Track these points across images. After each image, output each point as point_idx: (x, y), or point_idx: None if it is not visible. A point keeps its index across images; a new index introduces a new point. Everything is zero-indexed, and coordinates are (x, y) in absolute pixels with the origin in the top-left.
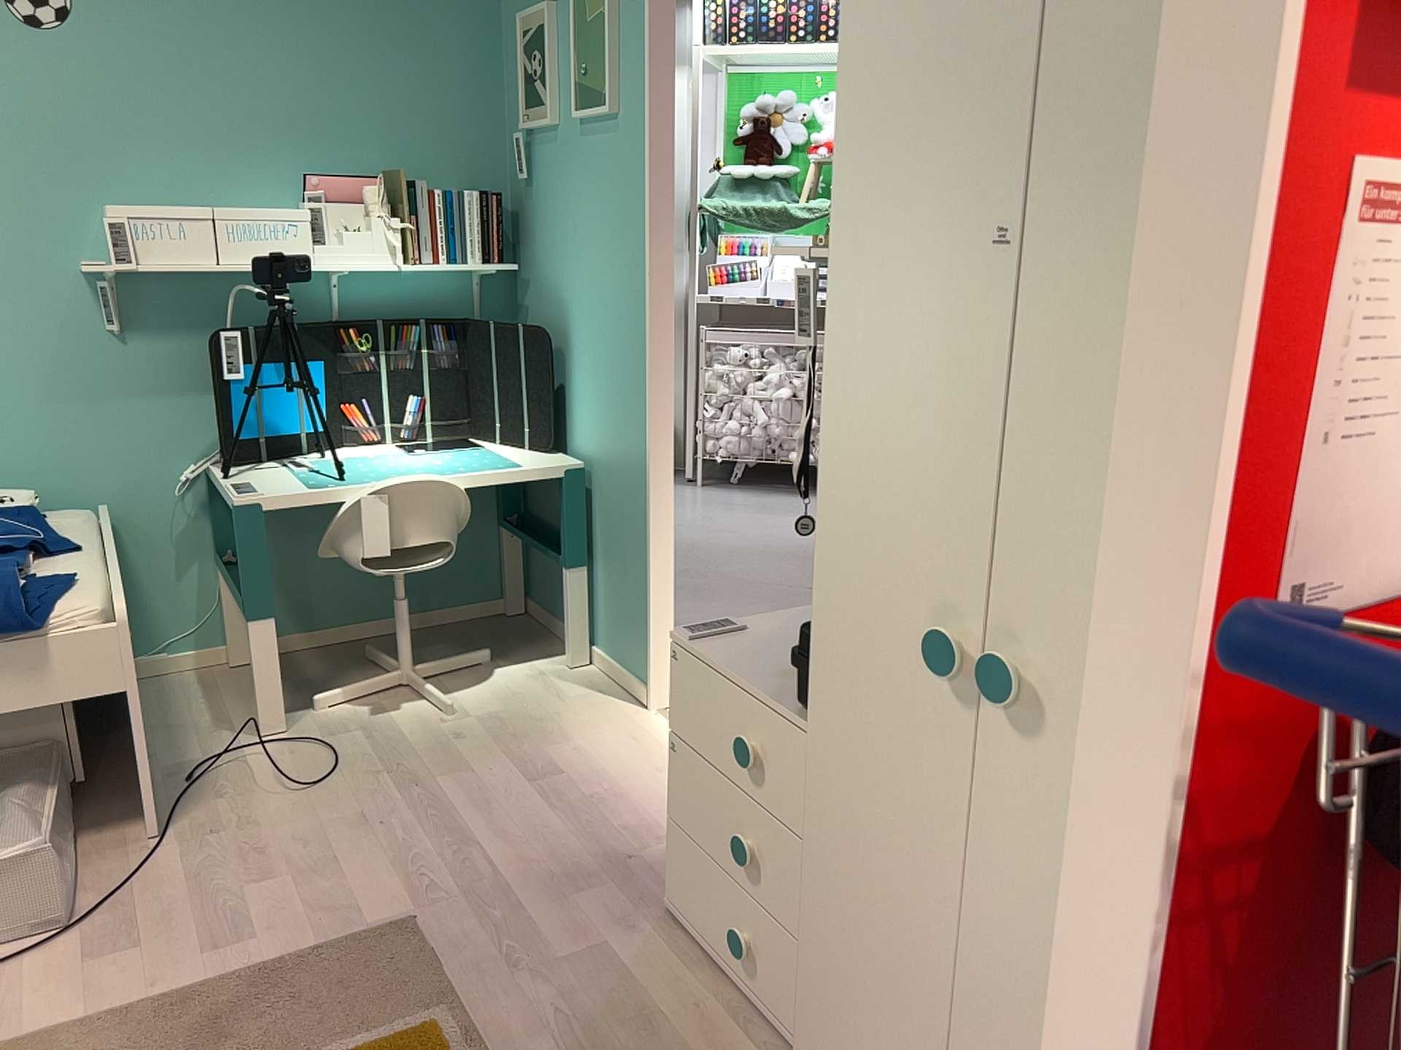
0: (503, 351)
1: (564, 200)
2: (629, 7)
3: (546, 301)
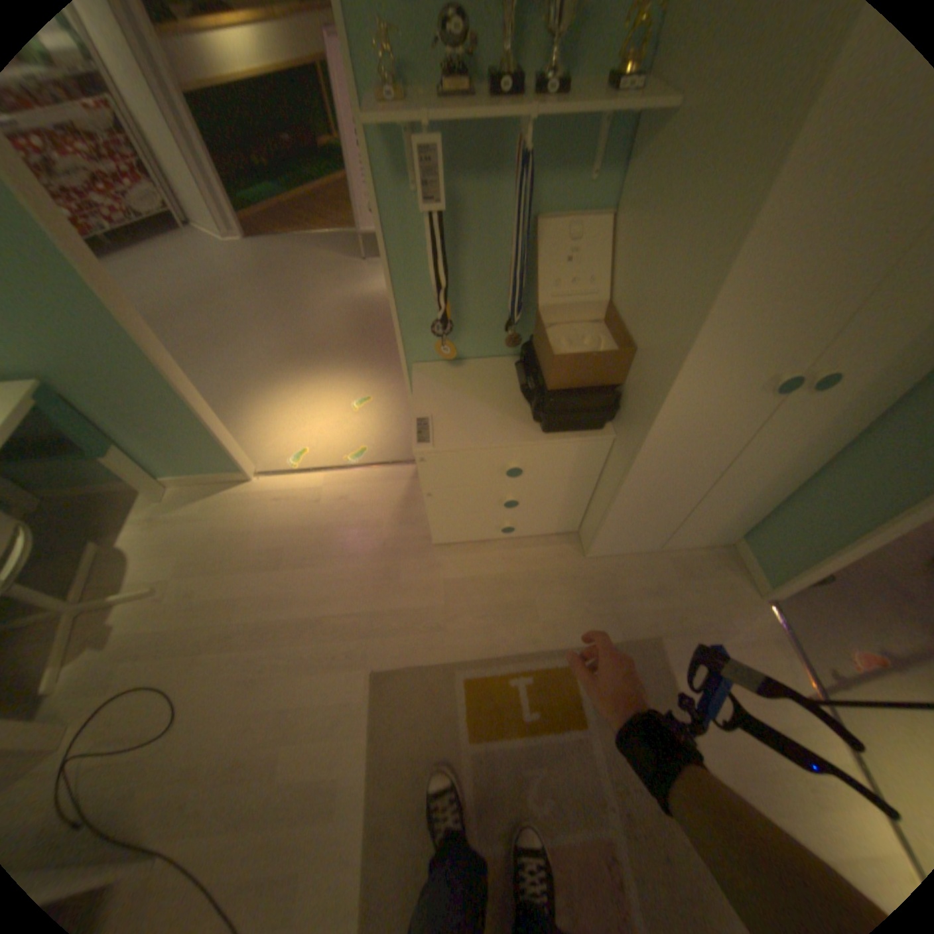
0: None
1: None
2: None
3: None
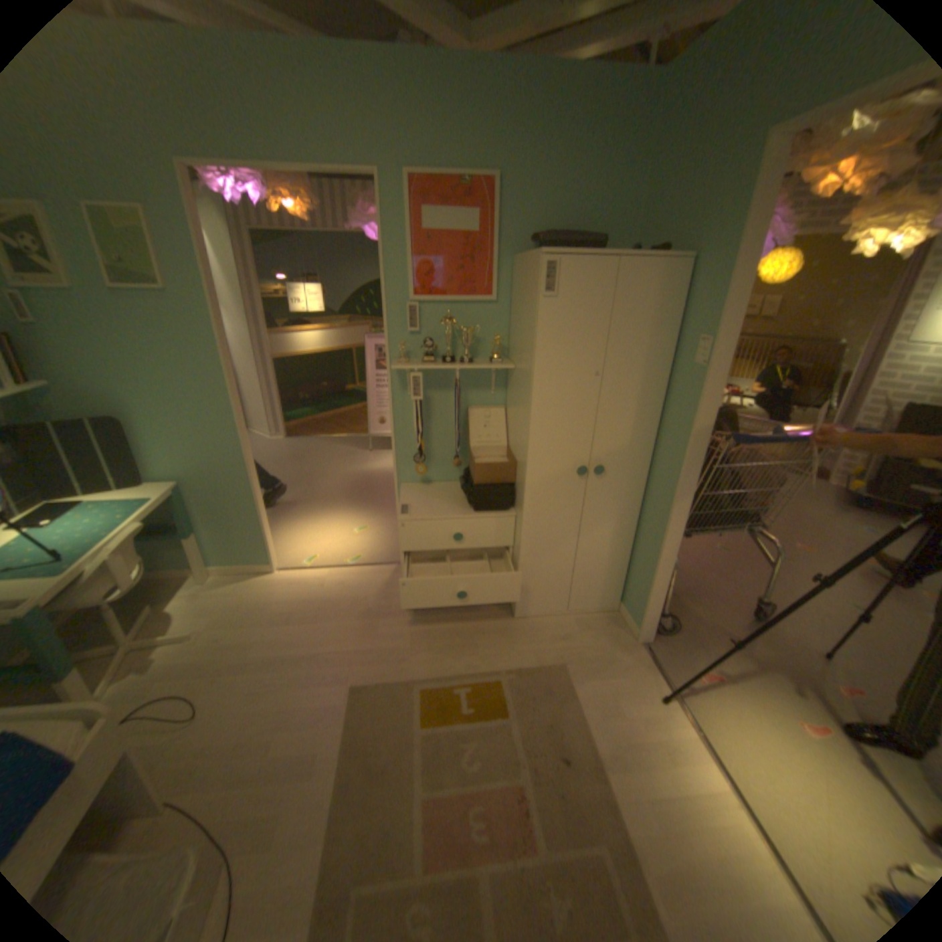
0: (69, 438)
1: (95, 336)
2: (165, 226)
3: (83, 399)
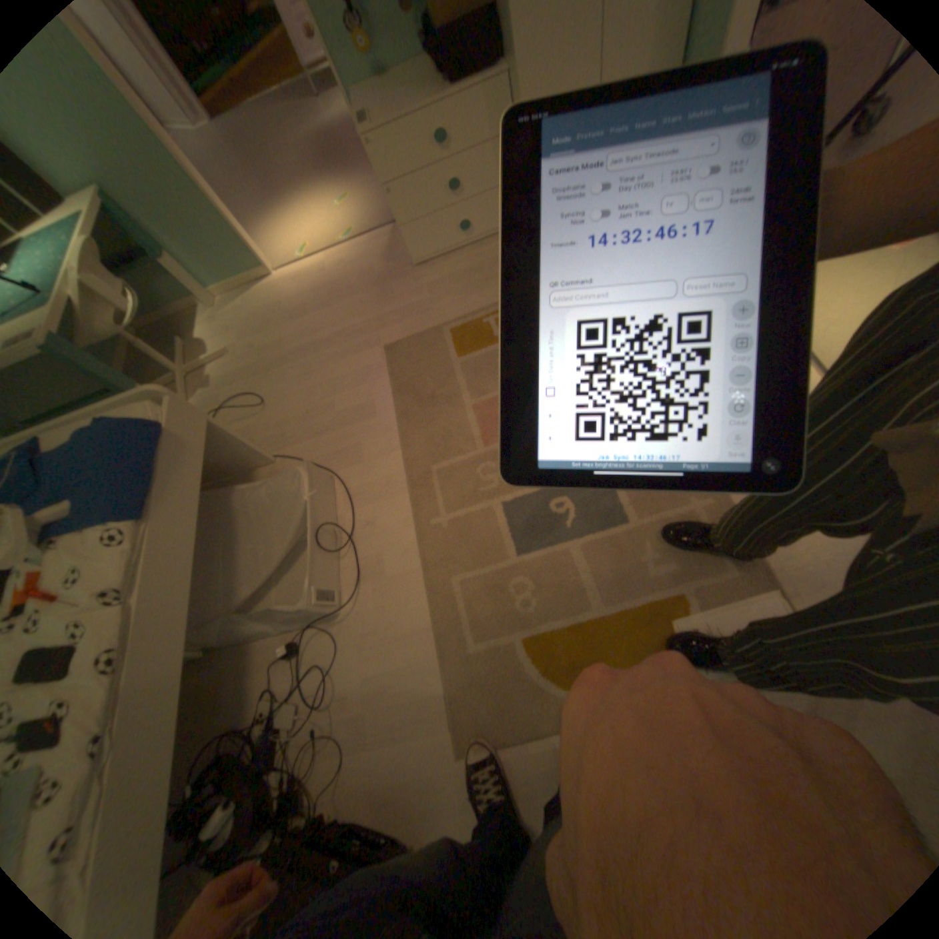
0: None
1: None
2: None
3: None
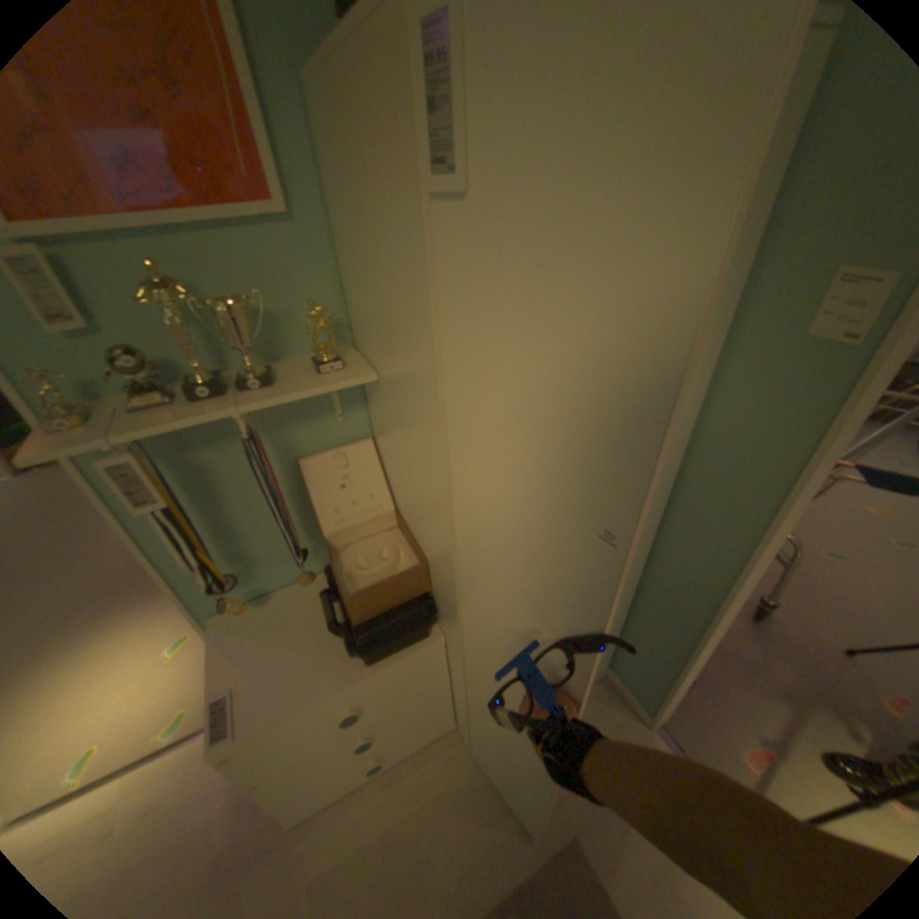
0: None
1: None
2: None
3: None
